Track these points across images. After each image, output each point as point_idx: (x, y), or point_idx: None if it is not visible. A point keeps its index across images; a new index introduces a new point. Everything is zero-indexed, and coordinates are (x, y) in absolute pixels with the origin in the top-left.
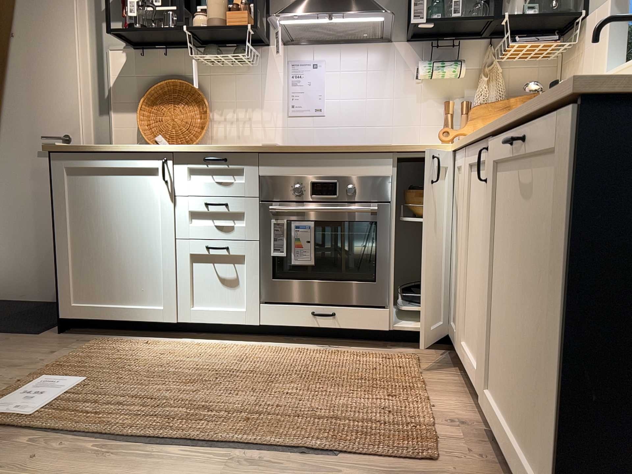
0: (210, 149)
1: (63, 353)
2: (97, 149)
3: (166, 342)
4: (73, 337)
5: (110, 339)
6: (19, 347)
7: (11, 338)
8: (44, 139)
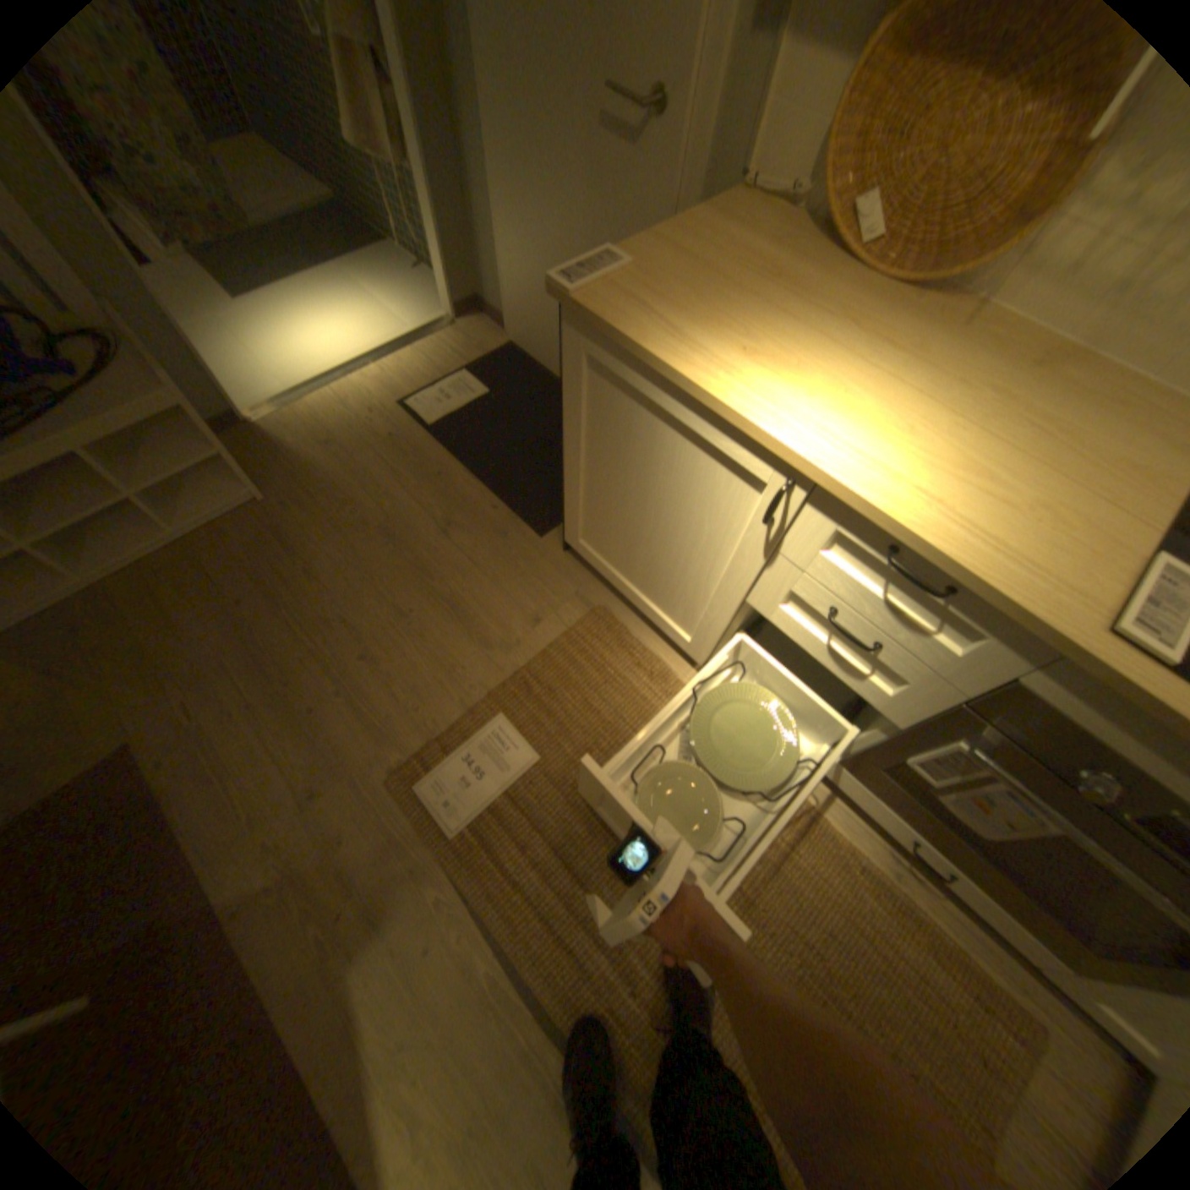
0: (929, 551)
1: (549, 628)
2: (651, 359)
3: (680, 676)
4: (577, 576)
5: (613, 621)
6: (510, 569)
7: (511, 531)
8: (611, 91)
